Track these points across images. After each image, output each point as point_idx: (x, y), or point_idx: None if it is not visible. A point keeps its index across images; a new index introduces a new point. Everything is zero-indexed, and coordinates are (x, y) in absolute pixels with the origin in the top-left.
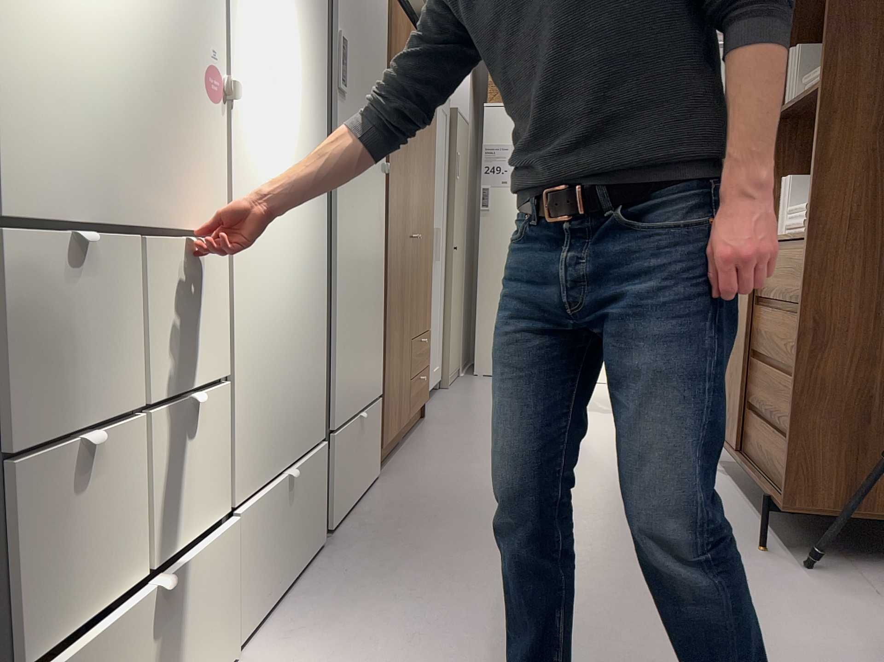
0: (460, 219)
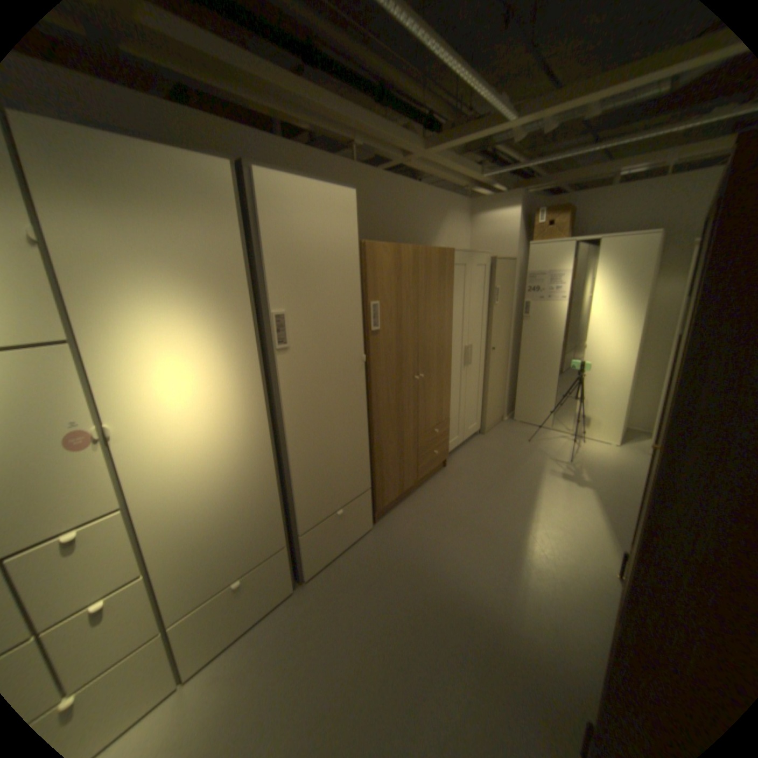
0: (501, 328)
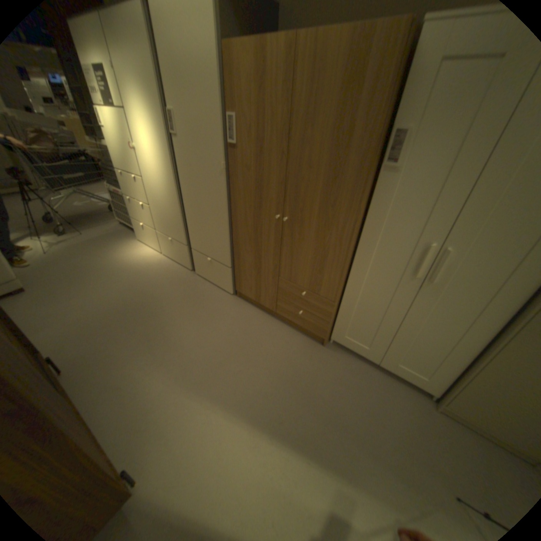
0: None
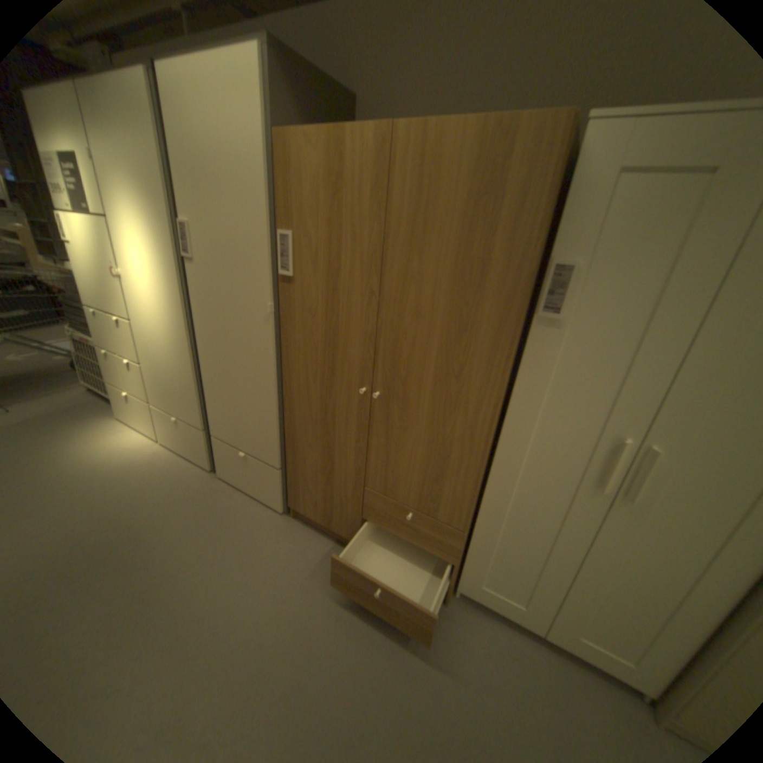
0: None
